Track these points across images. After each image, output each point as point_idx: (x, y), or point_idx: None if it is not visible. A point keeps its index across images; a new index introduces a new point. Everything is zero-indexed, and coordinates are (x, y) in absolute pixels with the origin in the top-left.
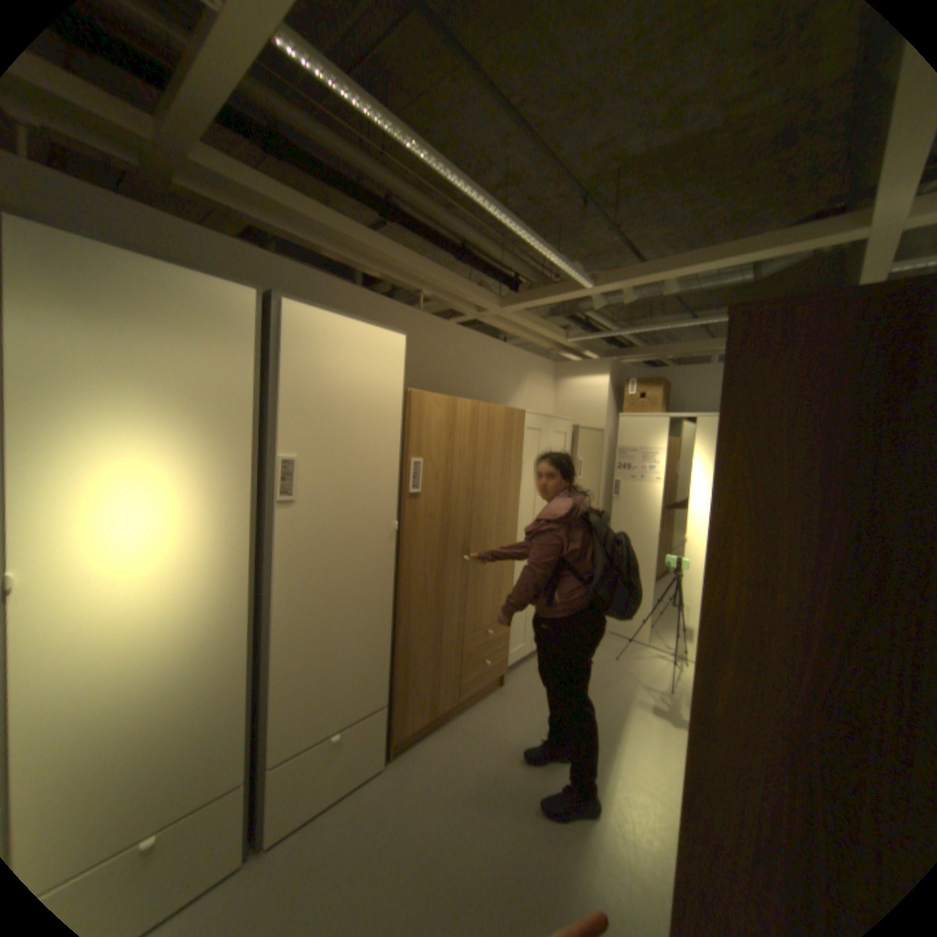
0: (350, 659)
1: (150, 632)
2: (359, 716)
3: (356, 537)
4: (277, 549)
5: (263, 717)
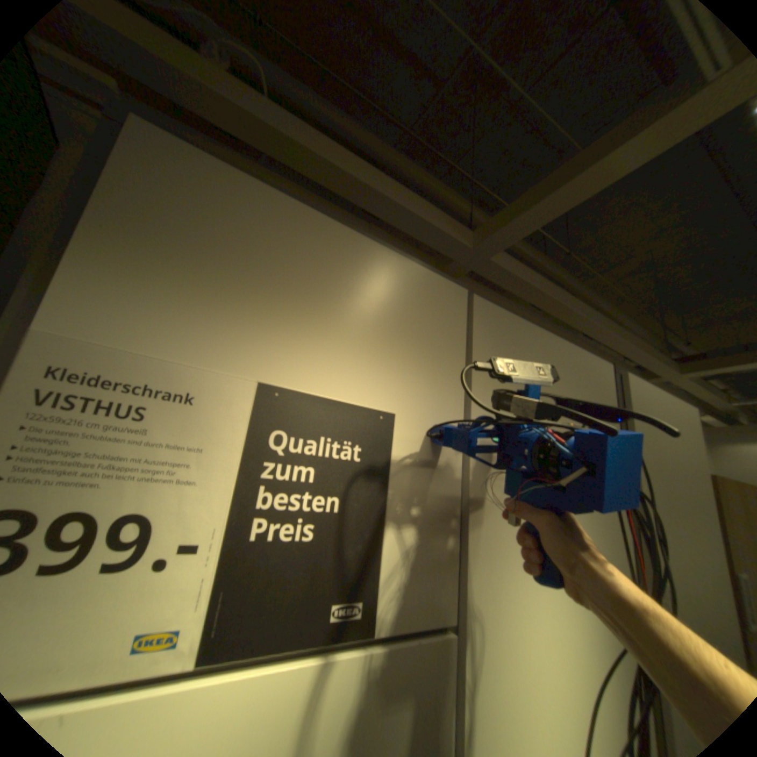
0: None
1: None
2: None
3: None
4: None
5: None
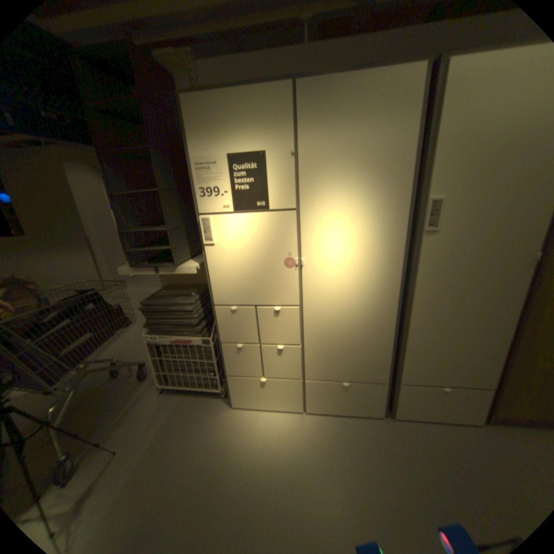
0: (469, 348)
1: (350, 296)
2: (469, 386)
3: (491, 263)
4: (422, 264)
5: (402, 358)
